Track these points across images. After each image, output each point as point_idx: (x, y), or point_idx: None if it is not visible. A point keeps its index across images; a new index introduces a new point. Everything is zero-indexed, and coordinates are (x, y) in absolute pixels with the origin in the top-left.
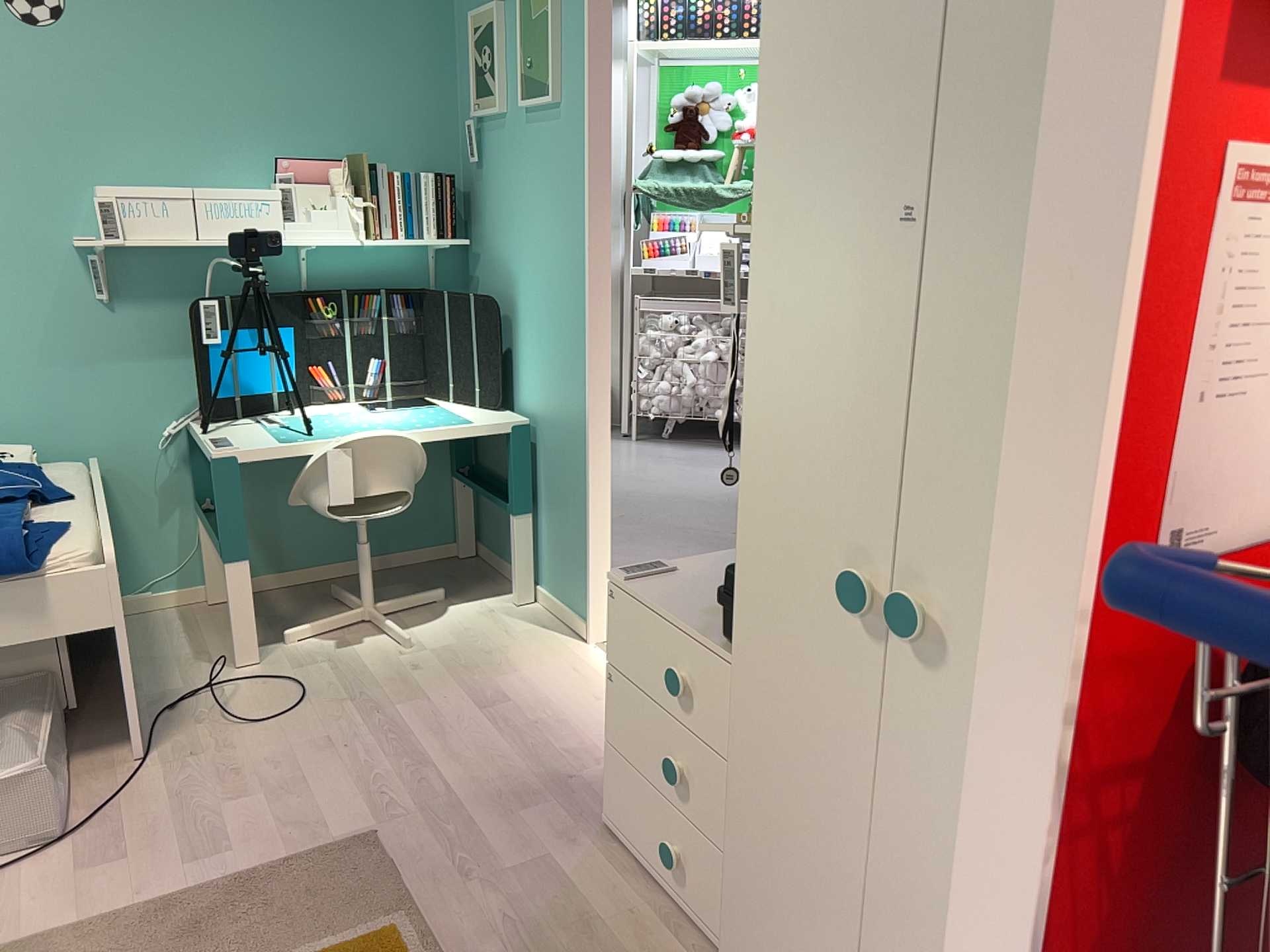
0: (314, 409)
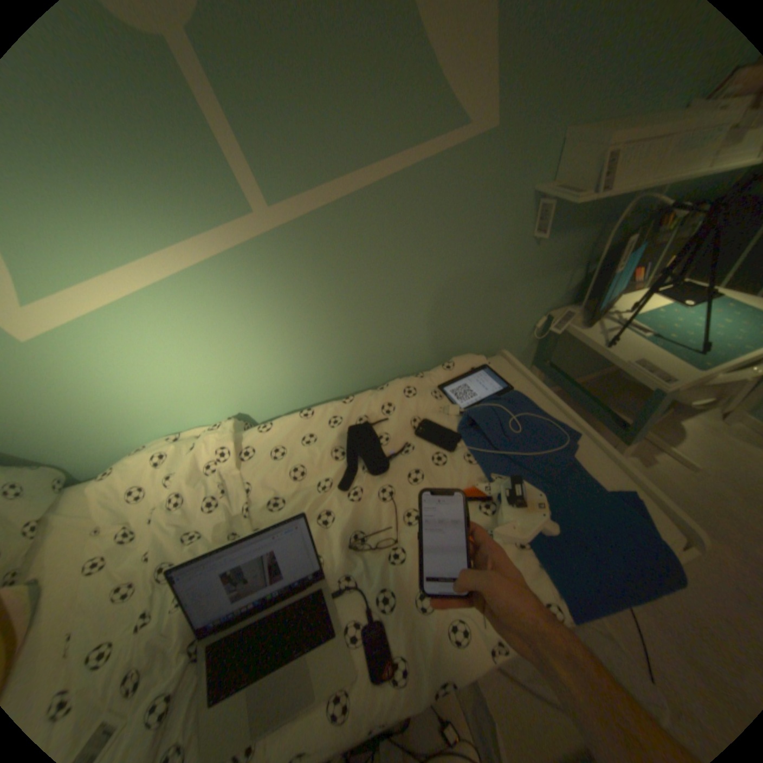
0: (629, 299)
